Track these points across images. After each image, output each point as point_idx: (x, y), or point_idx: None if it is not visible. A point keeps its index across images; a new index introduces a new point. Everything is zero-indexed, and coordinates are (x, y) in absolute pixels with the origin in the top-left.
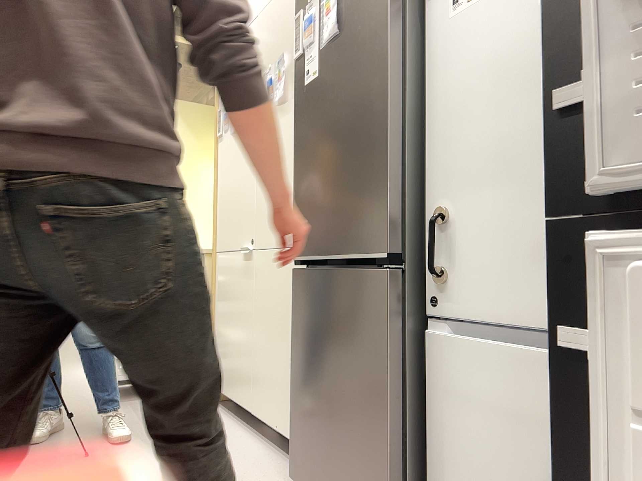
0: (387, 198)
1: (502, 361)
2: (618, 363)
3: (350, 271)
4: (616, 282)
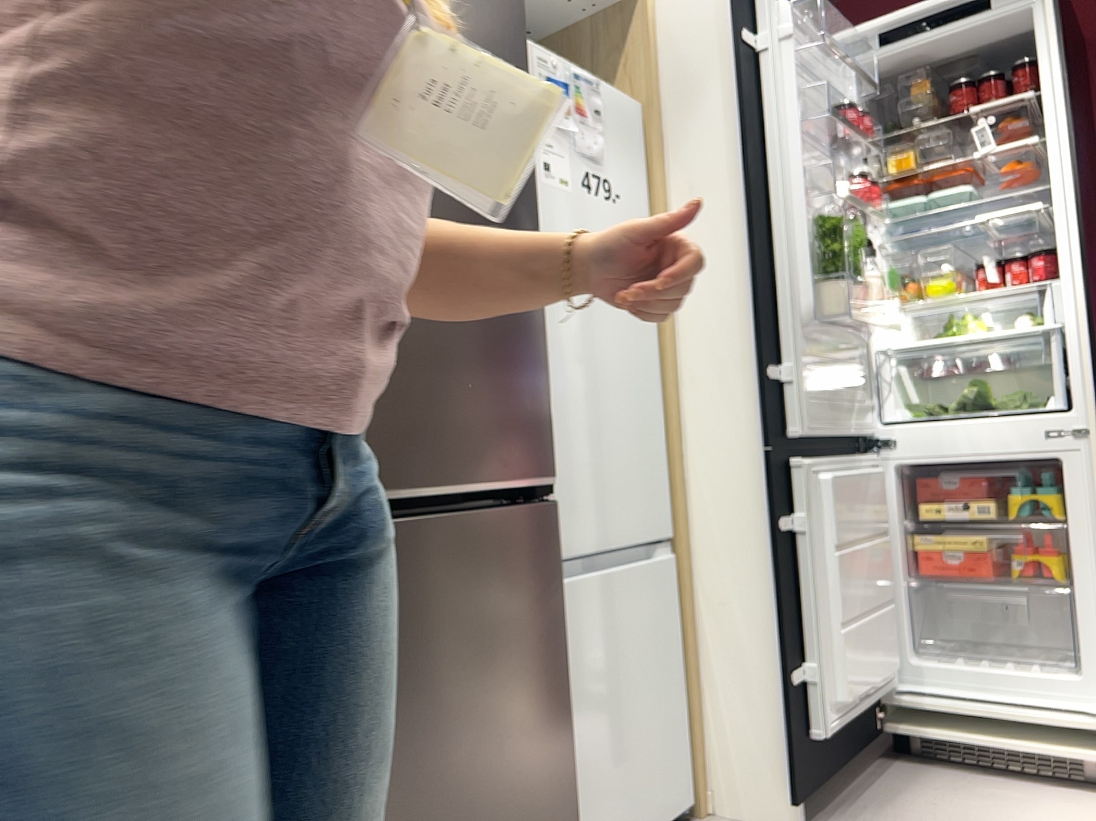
0: (546, 395)
1: (609, 585)
2: (811, 523)
3: (451, 512)
4: (808, 480)
